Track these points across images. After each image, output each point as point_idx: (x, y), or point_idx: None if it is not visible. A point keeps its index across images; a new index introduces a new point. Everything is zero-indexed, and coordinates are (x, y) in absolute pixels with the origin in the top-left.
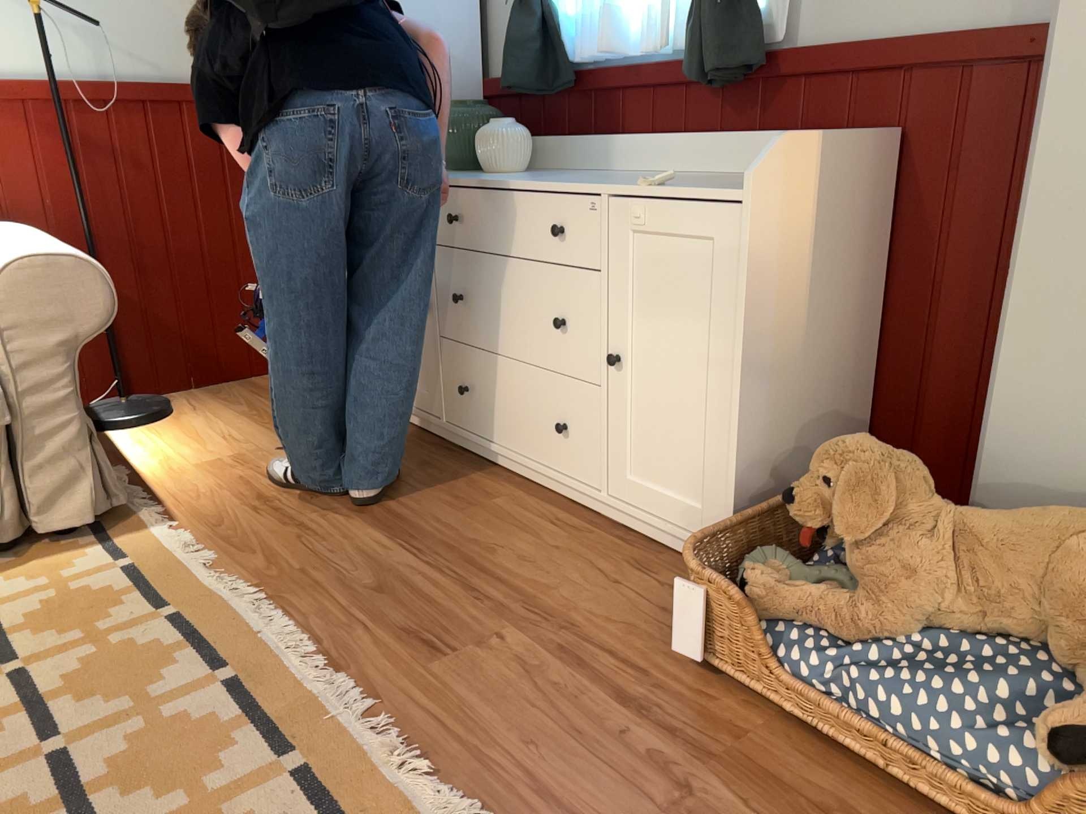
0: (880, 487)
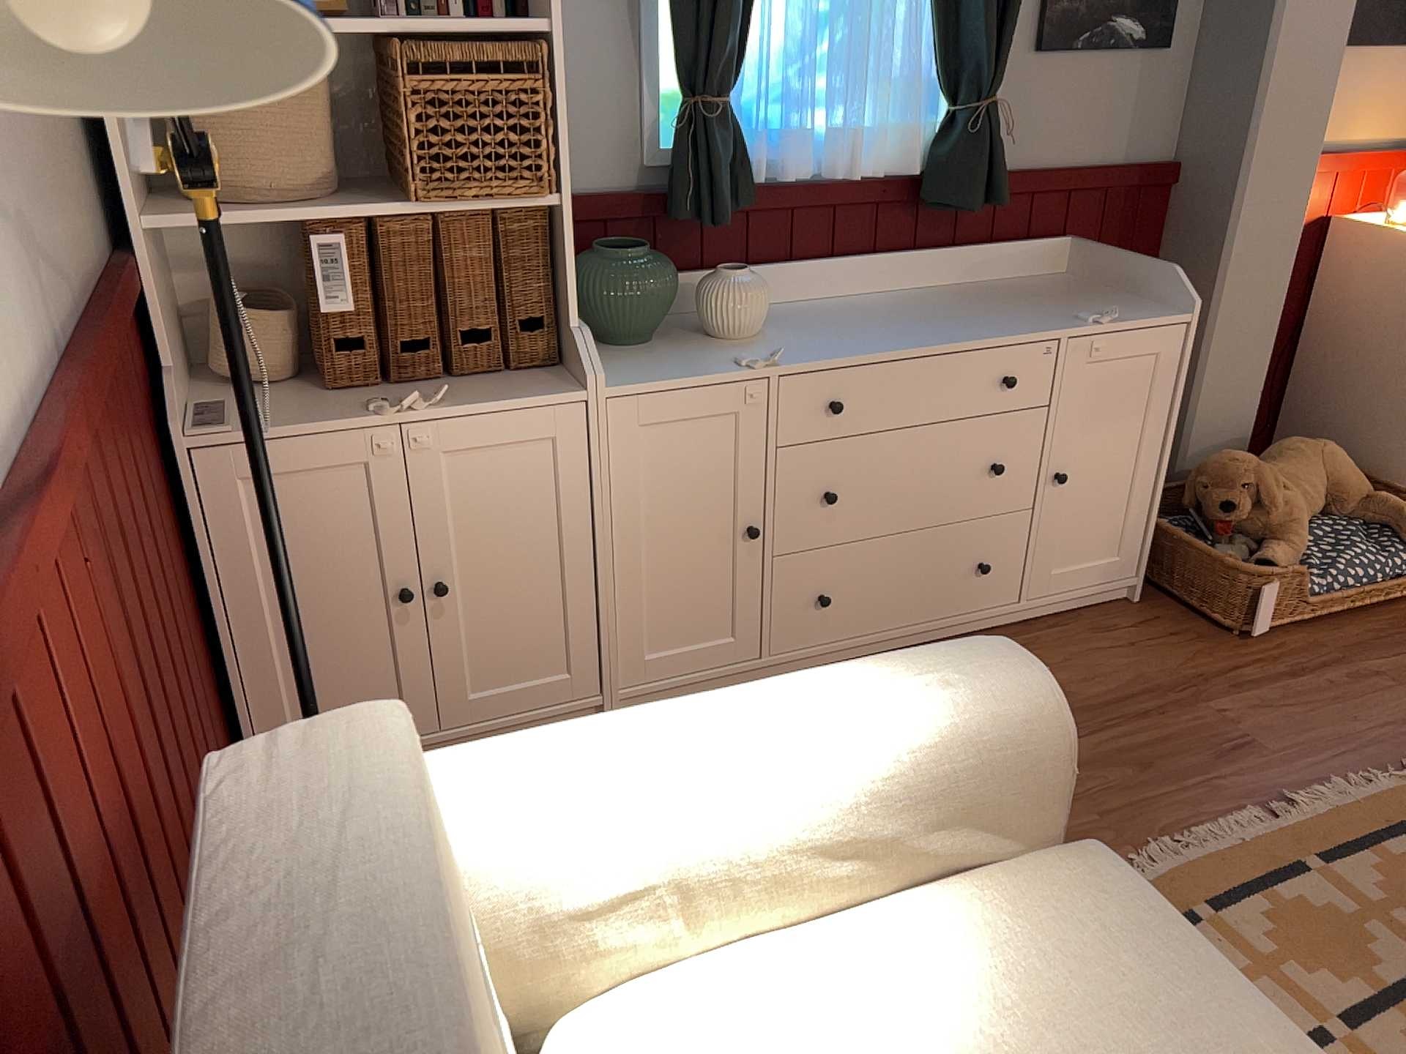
0: (1270, 474)
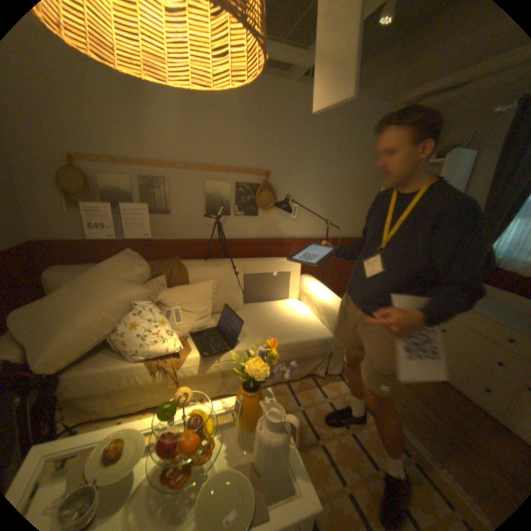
0: None
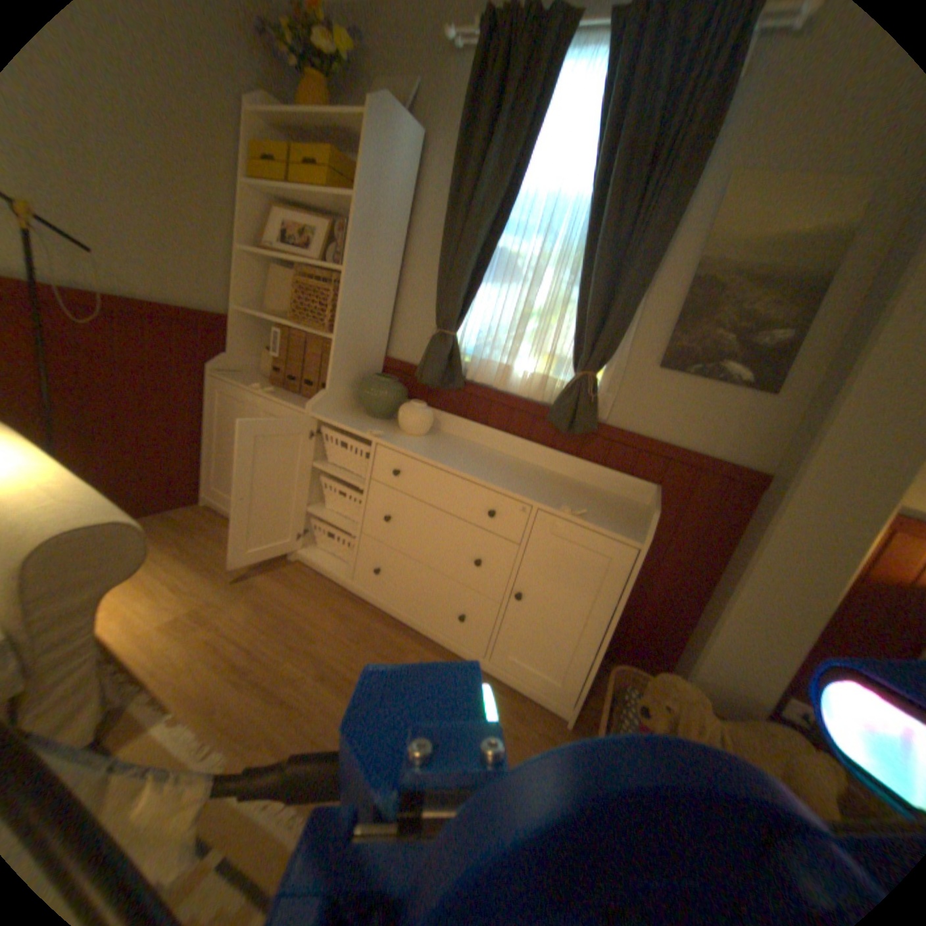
0: (701, 720)
